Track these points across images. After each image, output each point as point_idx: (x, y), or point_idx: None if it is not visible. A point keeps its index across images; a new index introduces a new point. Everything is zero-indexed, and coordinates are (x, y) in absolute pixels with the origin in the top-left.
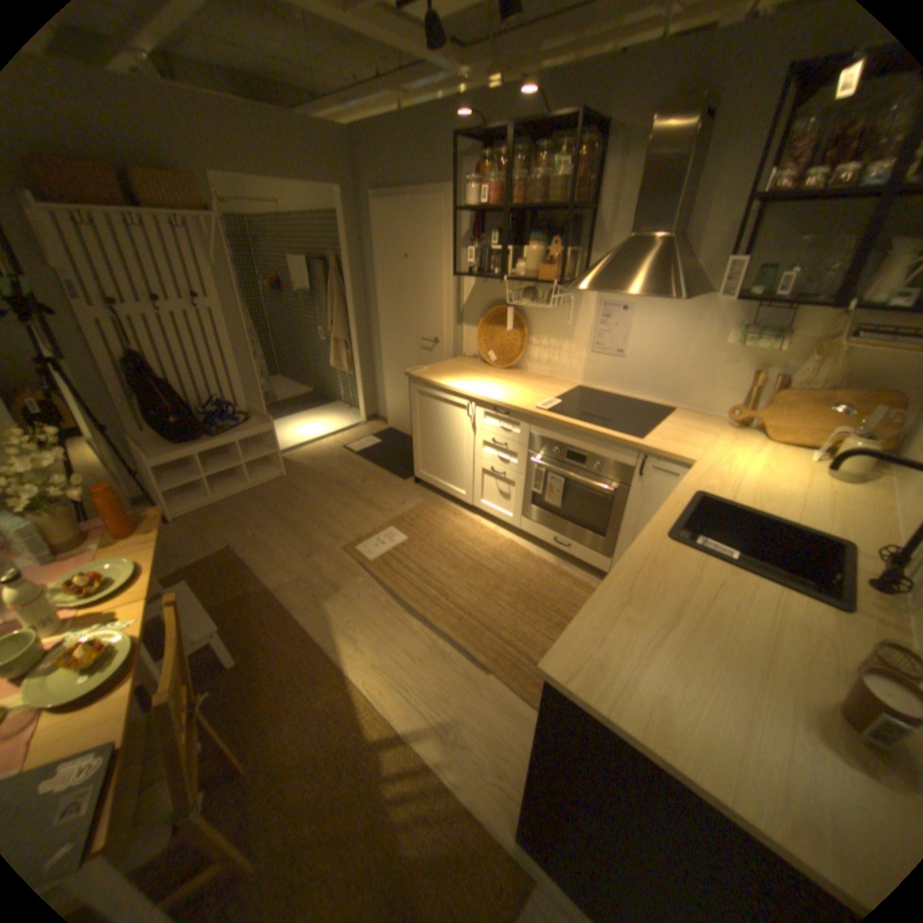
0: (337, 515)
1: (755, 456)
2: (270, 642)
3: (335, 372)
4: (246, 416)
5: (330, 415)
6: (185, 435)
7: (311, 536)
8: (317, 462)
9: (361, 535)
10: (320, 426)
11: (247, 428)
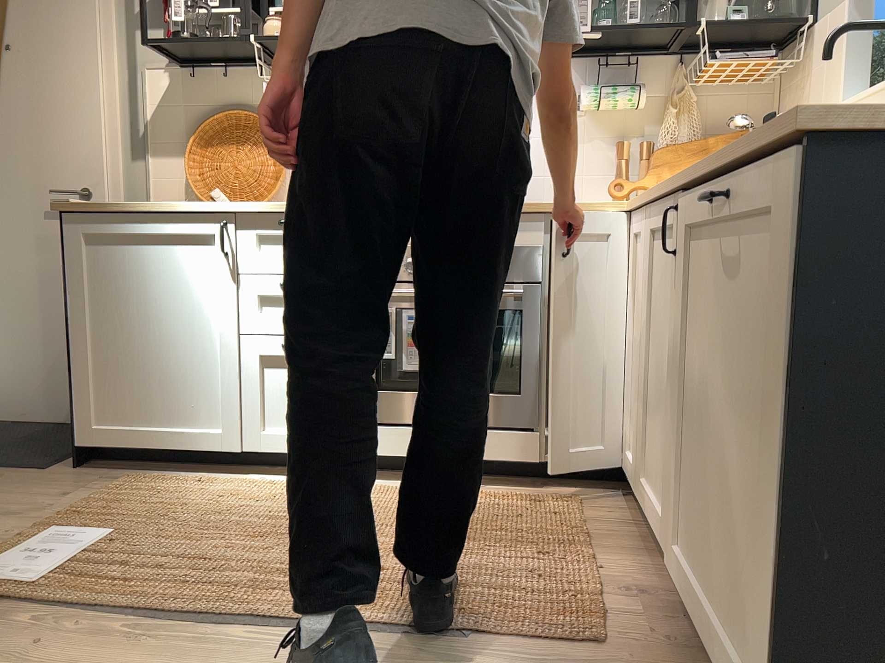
0: None
1: None
2: None
3: None
4: None
5: None
6: None
7: None
8: None
9: None
10: None
11: None
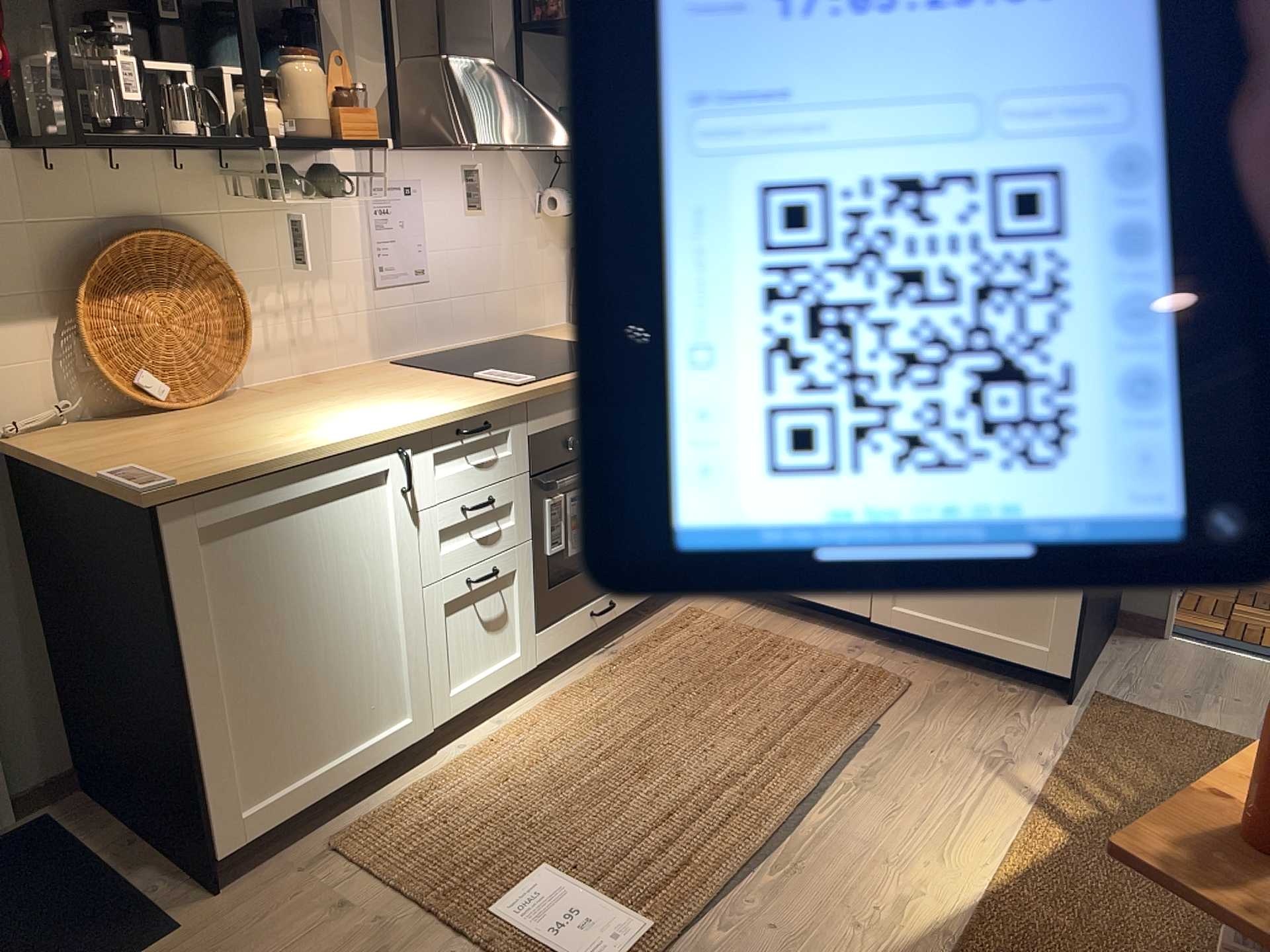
0: None
1: None
2: None
3: None
4: None
5: None
6: None
7: None
8: None
9: None
10: None
11: None
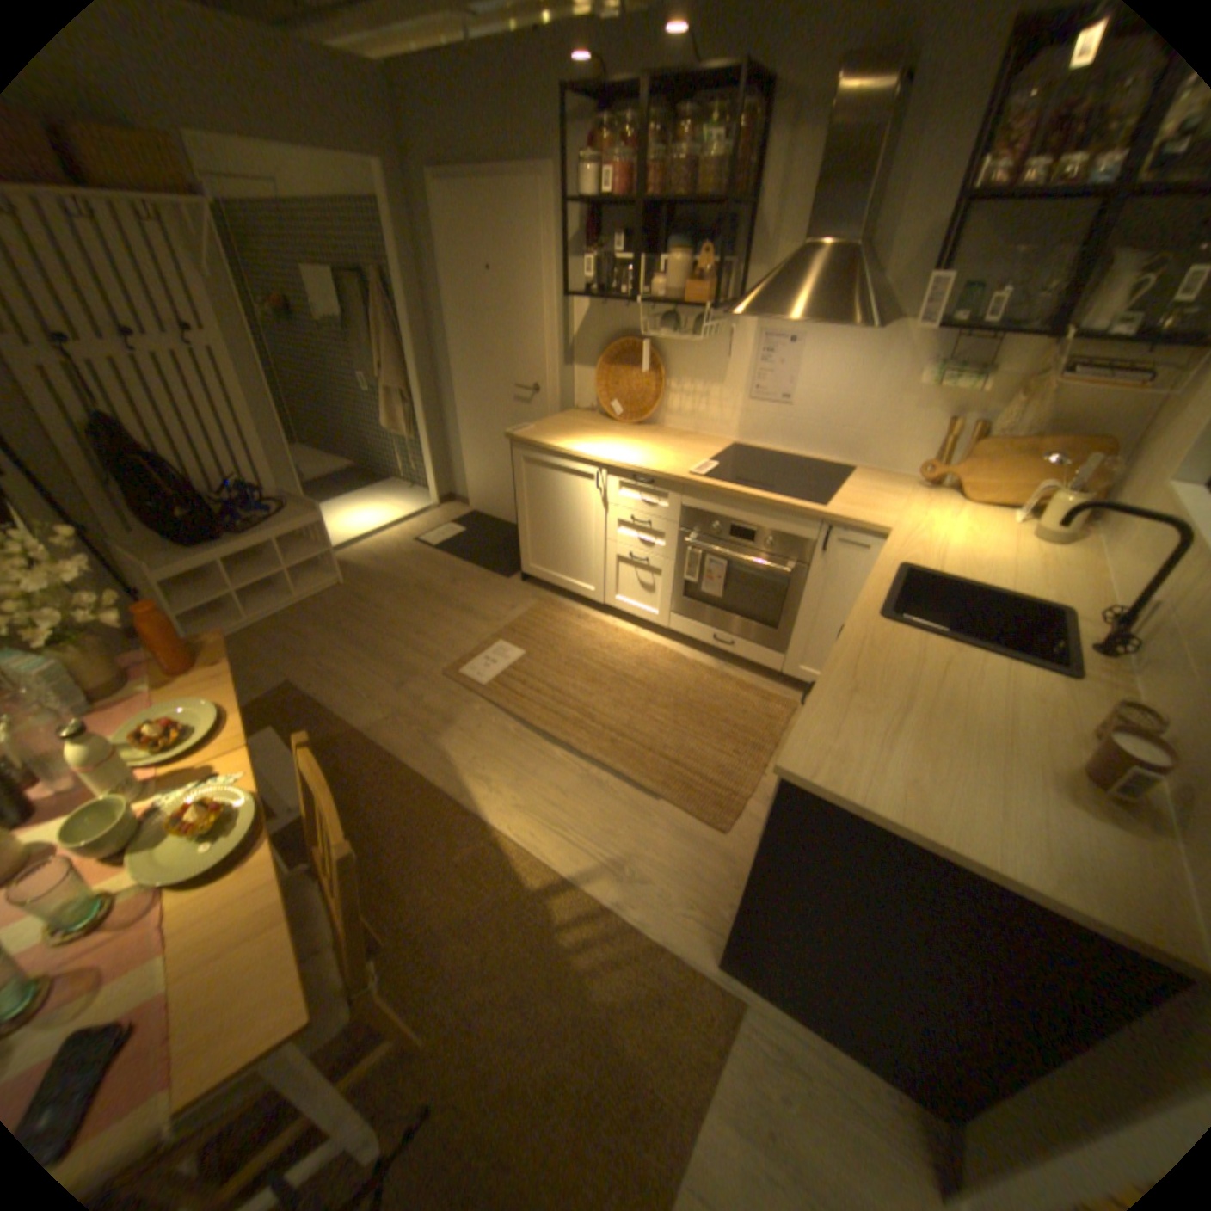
0: (428, 629)
1: (955, 520)
2: (377, 793)
3: (387, 437)
4: (279, 502)
5: (386, 497)
6: (196, 533)
7: (399, 658)
8: (383, 562)
9: (466, 652)
10: (375, 513)
11: (286, 519)
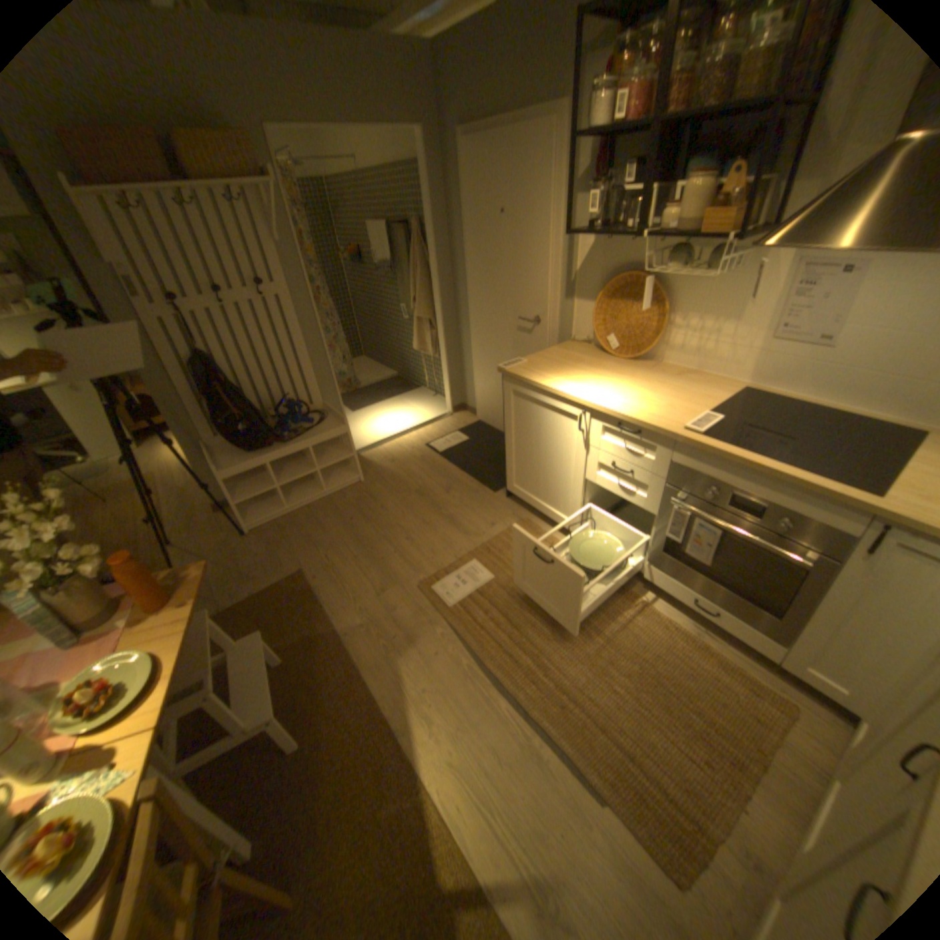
0: (416, 537)
1: None
2: (333, 710)
3: (419, 355)
4: (321, 415)
5: (413, 404)
6: (258, 440)
7: (386, 563)
8: (397, 465)
9: (442, 566)
10: (402, 418)
11: (320, 431)
